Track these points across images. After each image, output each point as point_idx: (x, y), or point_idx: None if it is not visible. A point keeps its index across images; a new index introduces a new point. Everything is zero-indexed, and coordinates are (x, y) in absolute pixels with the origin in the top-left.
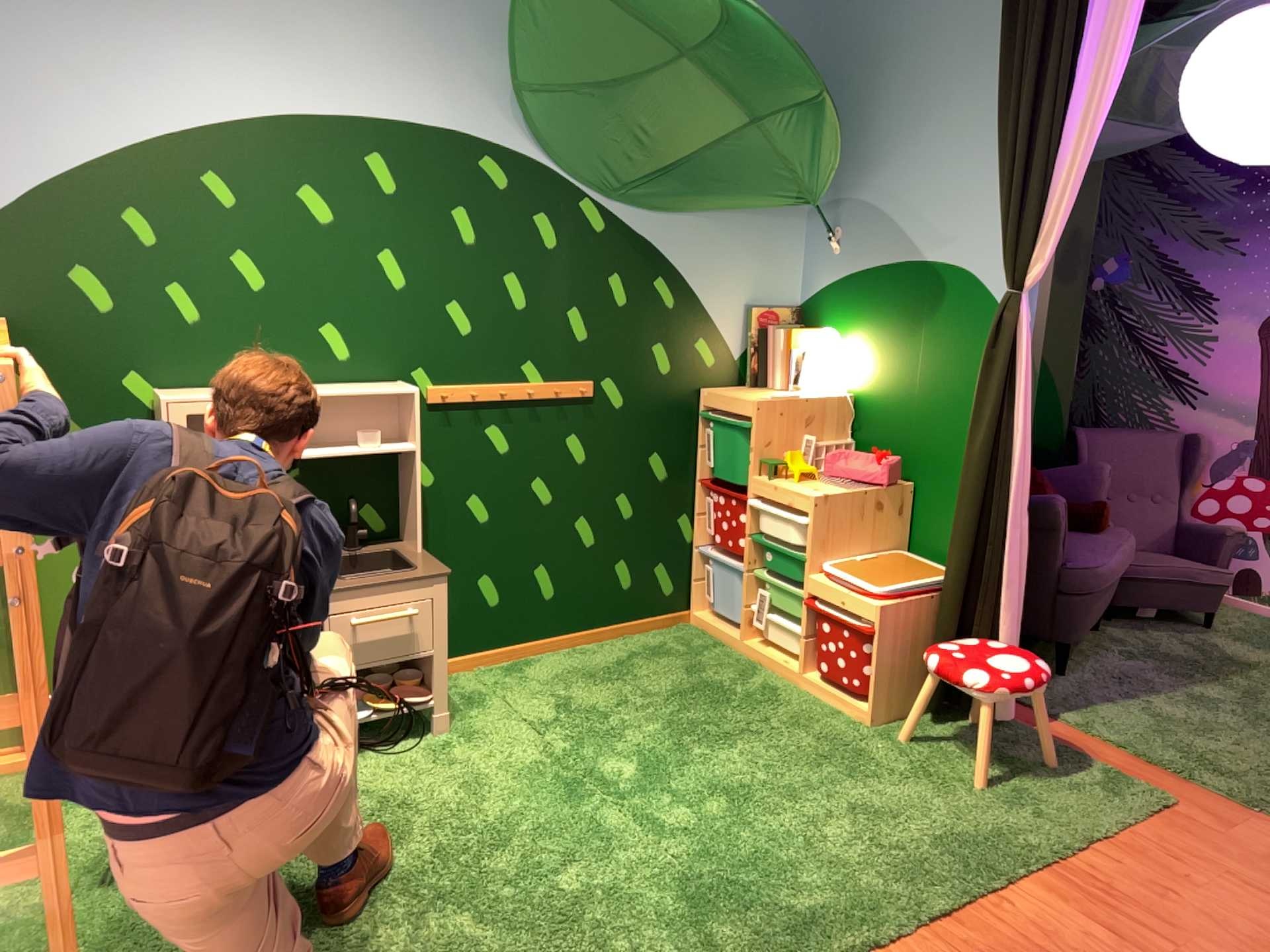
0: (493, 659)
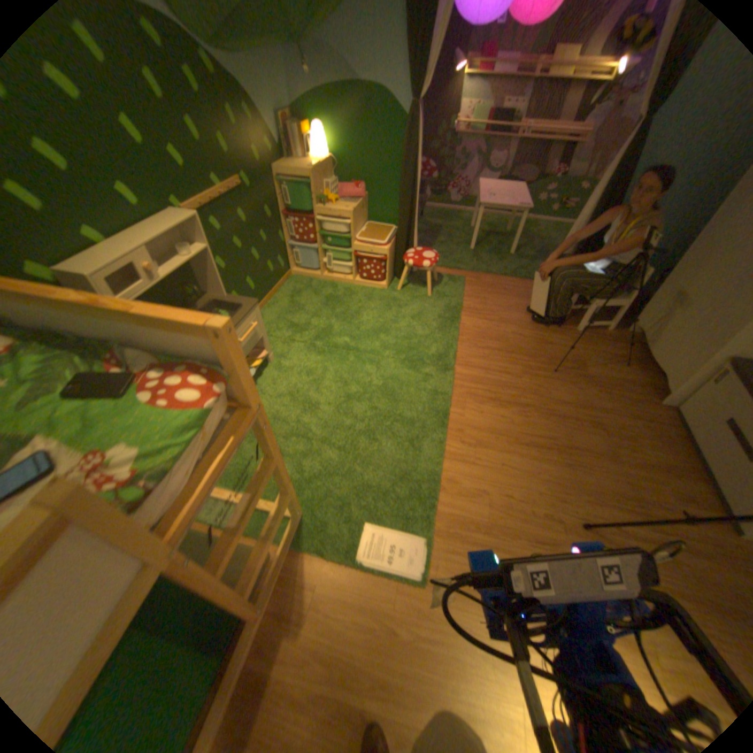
0: None
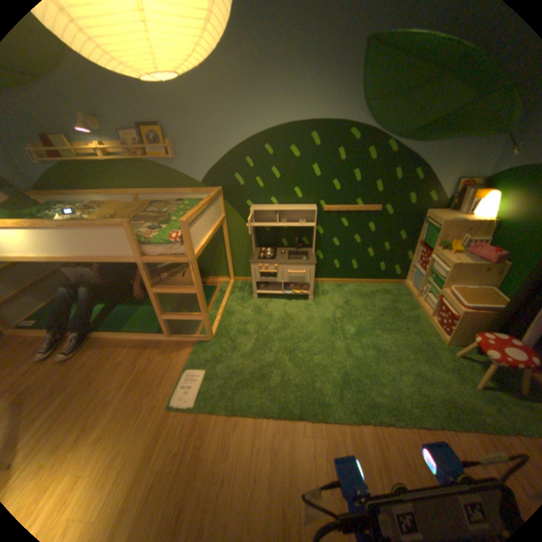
0: (334, 282)
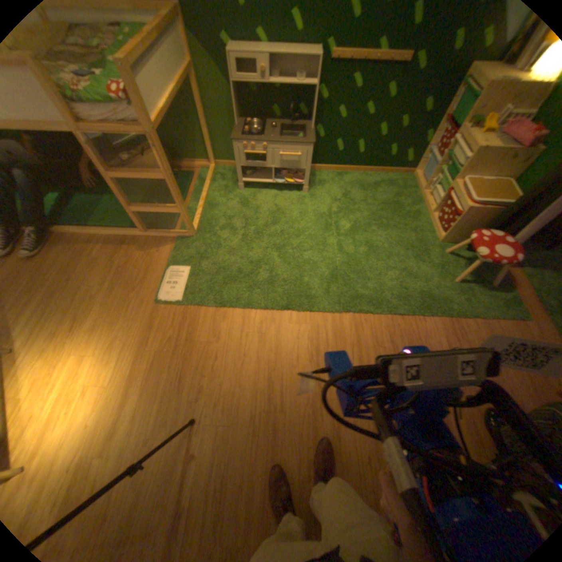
0: (335, 170)
